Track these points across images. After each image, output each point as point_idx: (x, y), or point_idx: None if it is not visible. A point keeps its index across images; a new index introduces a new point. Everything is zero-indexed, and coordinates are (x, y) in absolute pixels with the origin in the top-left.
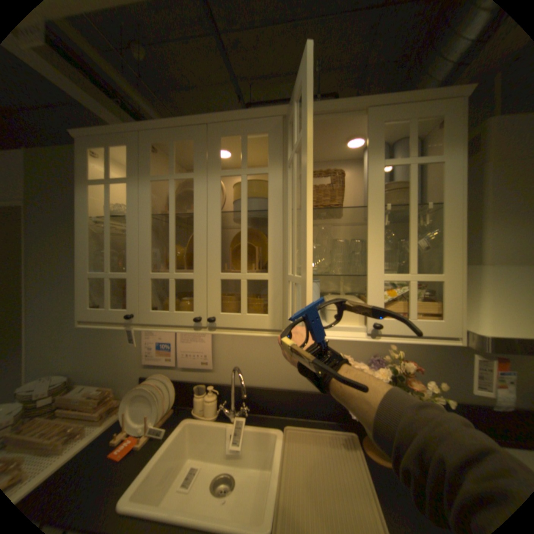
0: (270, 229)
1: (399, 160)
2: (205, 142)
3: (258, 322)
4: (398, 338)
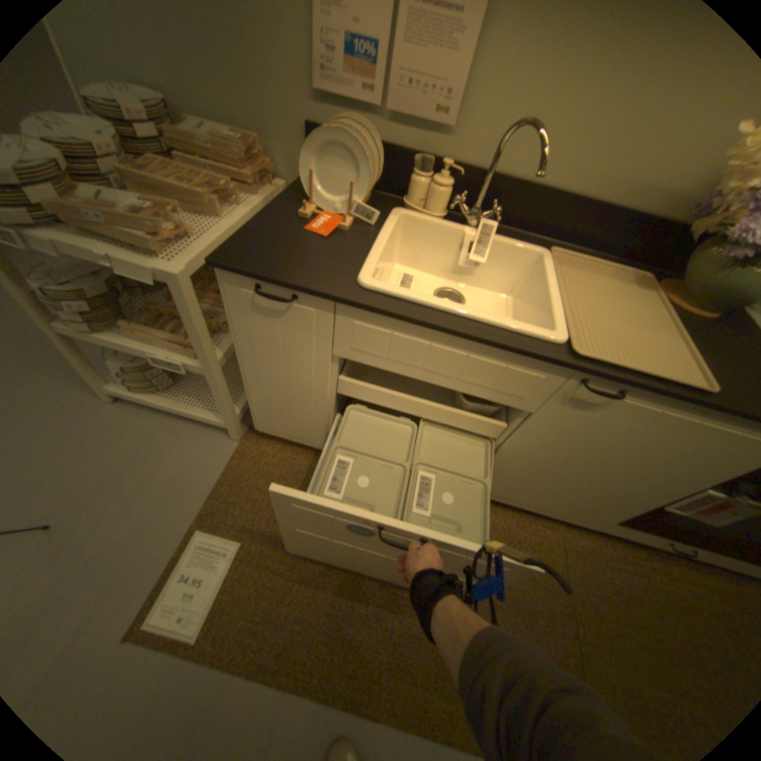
0: None
1: None
2: None
3: None
4: None
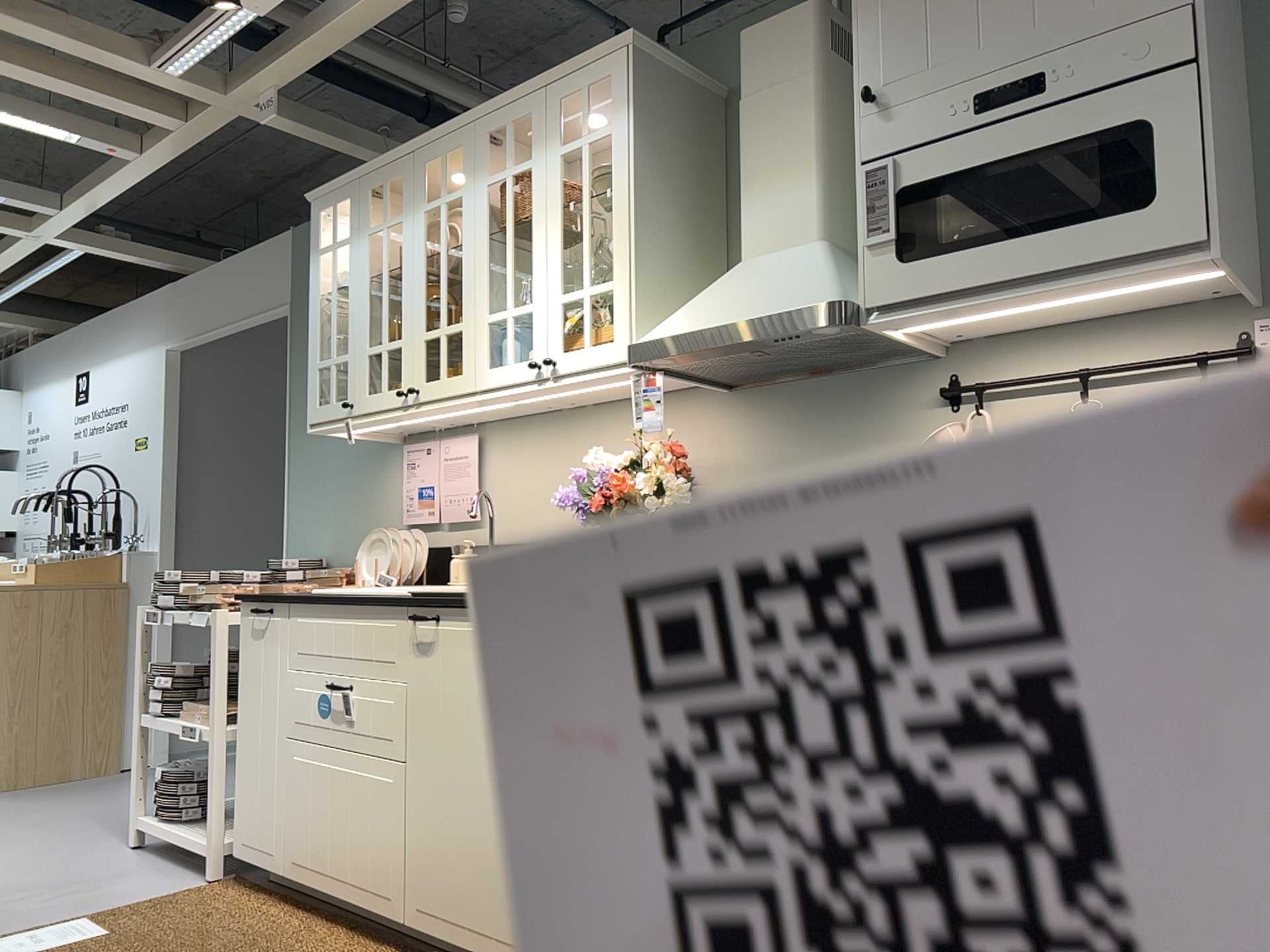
0: (463, 266)
1: (572, 145)
2: (413, 176)
3: (453, 385)
4: (576, 375)
